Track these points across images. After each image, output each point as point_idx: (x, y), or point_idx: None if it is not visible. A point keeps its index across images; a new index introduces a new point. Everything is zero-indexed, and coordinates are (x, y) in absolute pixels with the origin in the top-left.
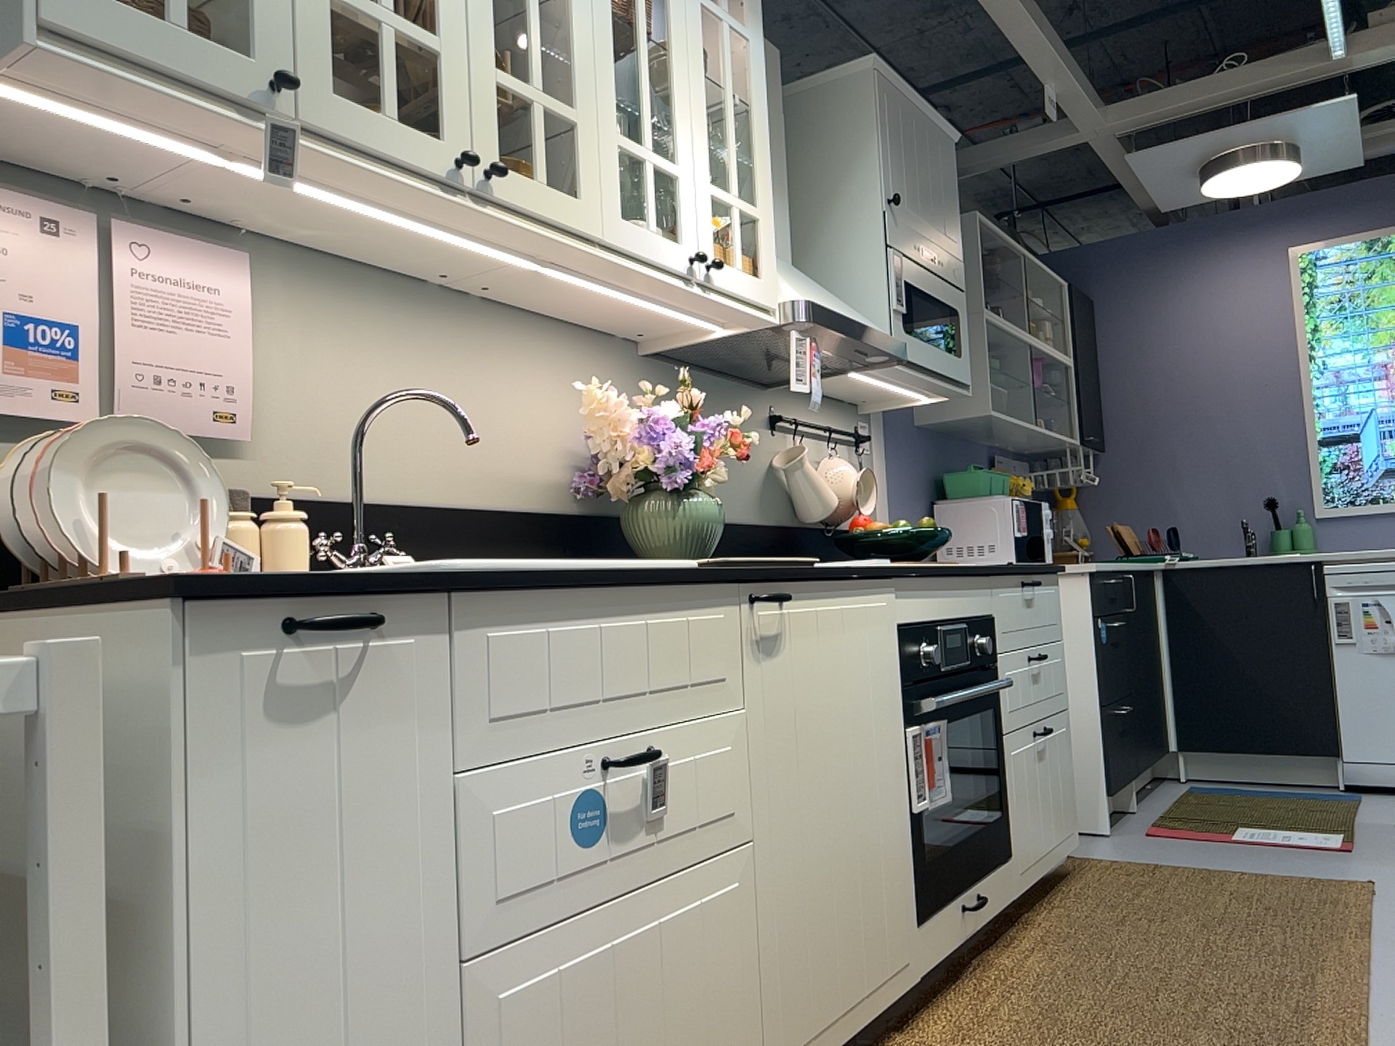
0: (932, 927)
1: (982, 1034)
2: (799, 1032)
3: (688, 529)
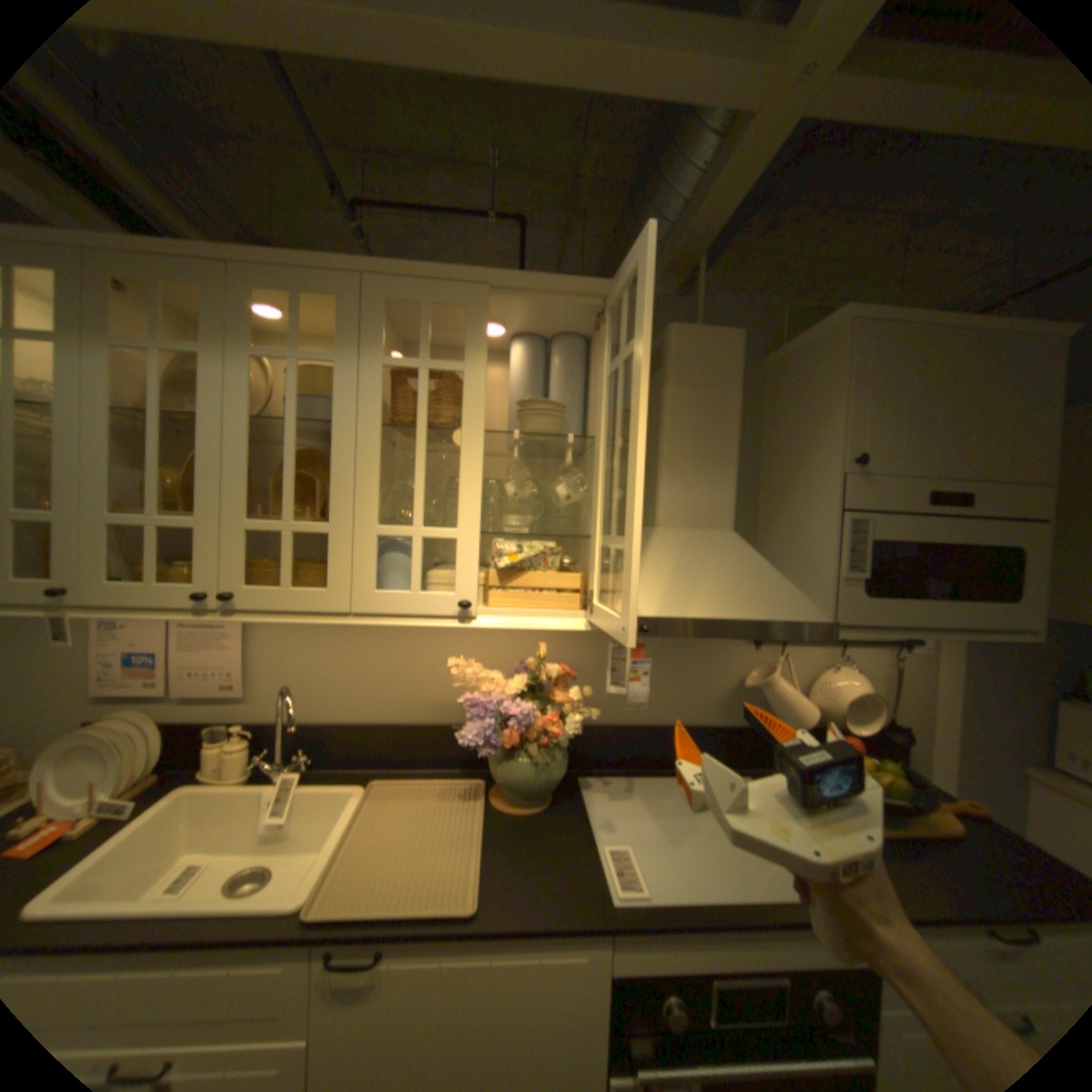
0: None
1: None
2: None
3: (509, 781)
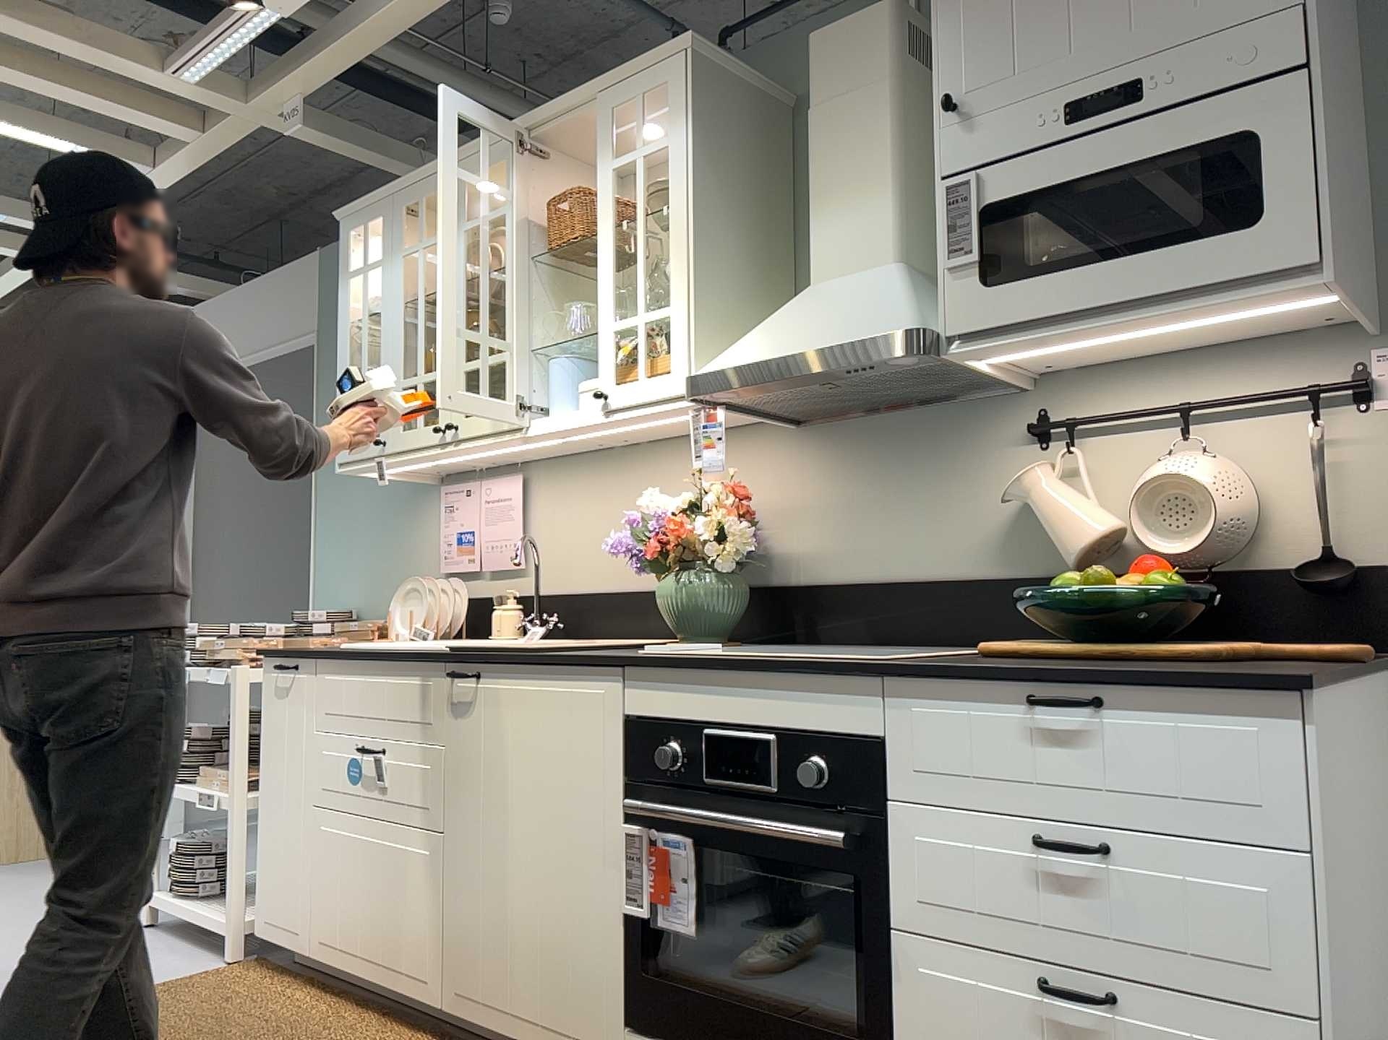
0: None
1: None
2: (468, 986)
3: (666, 607)
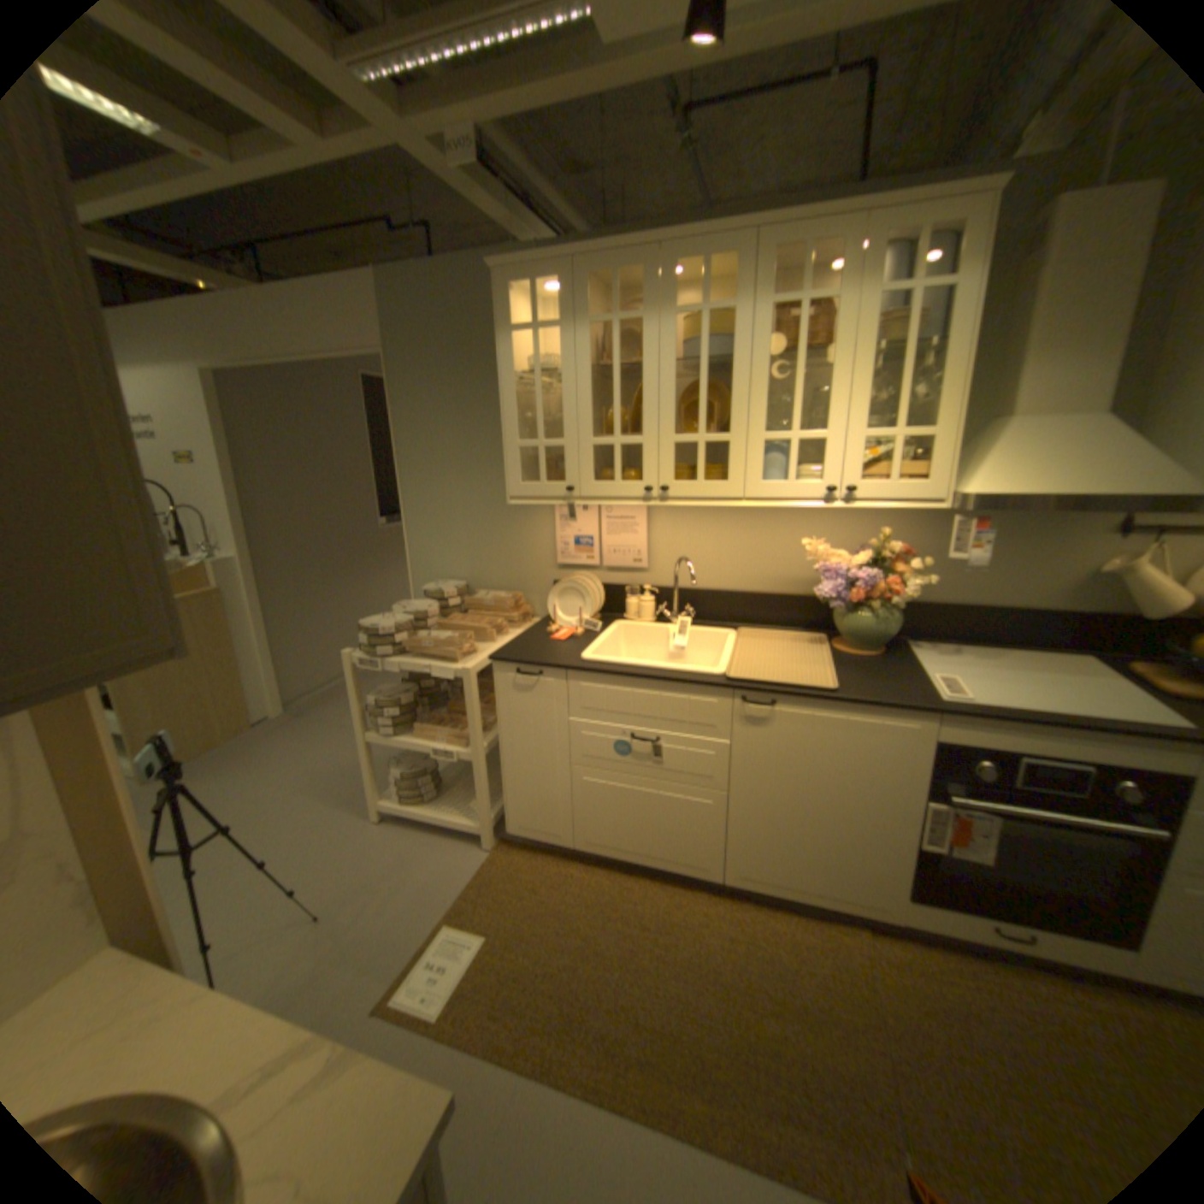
0: (933, 913)
1: (909, 979)
2: (754, 875)
3: (852, 629)
